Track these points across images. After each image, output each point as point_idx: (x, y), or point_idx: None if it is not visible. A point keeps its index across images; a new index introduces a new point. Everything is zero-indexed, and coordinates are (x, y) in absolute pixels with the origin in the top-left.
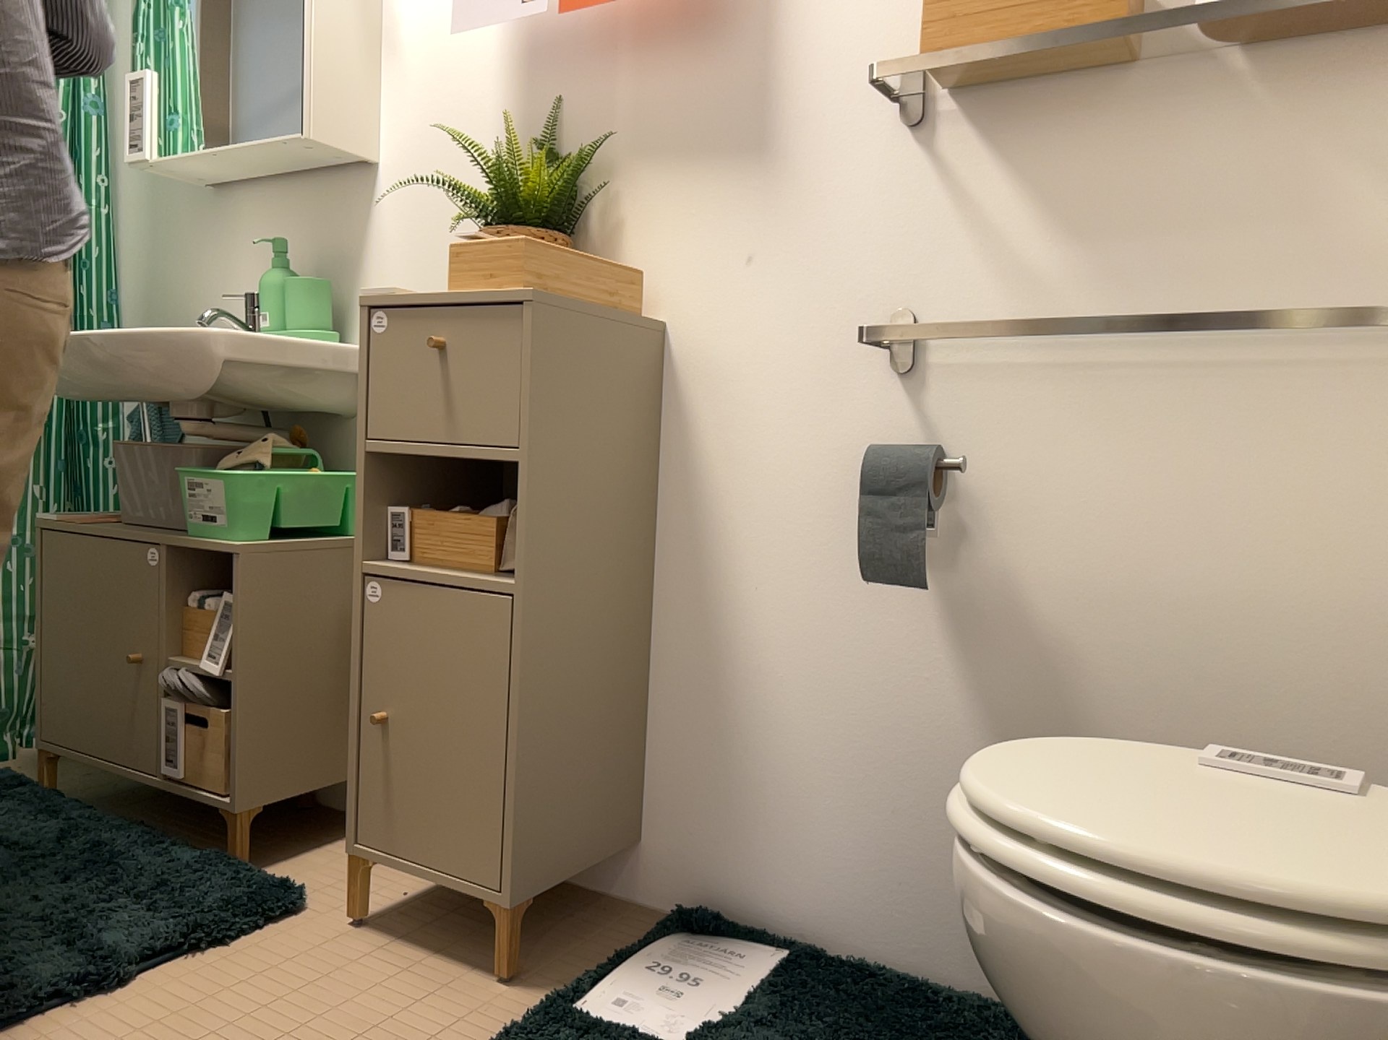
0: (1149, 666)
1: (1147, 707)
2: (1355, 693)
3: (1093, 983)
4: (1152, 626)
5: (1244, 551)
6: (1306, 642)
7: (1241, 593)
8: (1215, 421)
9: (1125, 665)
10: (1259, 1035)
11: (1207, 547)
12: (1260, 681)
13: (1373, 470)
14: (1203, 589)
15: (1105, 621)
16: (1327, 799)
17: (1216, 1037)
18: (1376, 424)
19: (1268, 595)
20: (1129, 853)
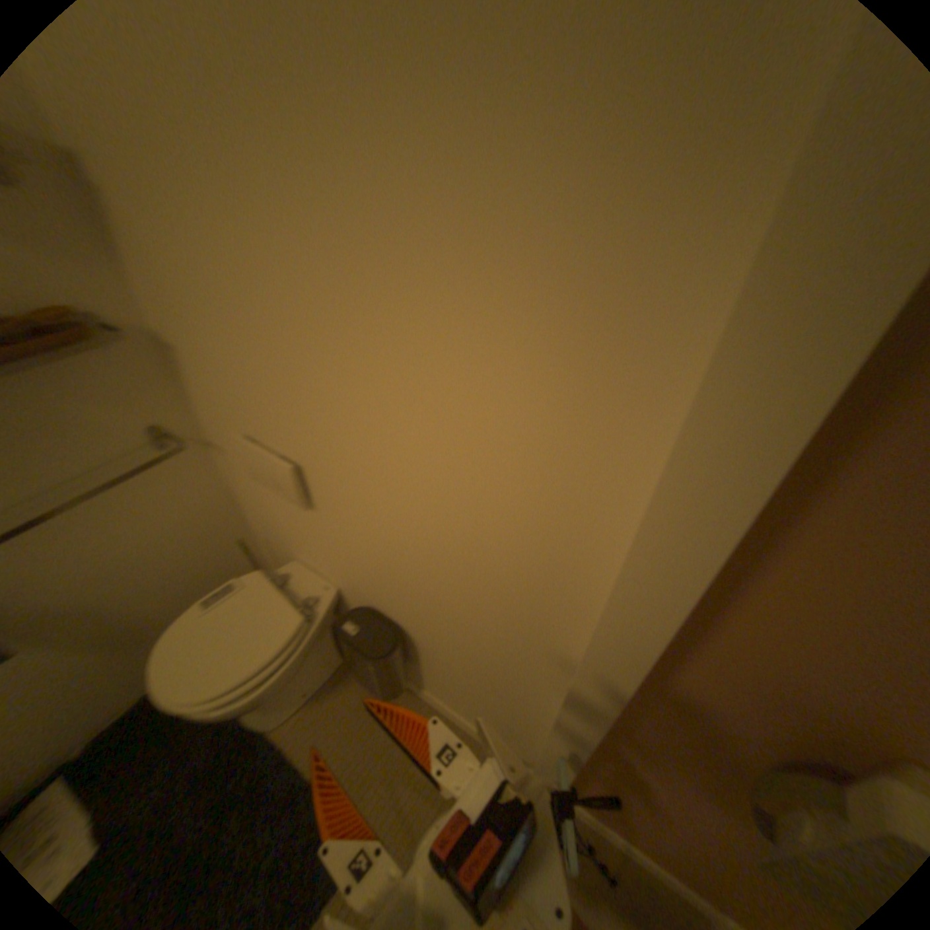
0: (115, 588)
1: (124, 597)
2: (183, 543)
3: (253, 703)
4: (106, 578)
5: (122, 537)
6: (161, 544)
7: (131, 548)
8: (77, 510)
9: (106, 595)
10: (287, 672)
11: (108, 546)
12: (155, 562)
13: (148, 491)
14: (117, 556)
15: (86, 591)
16: (235, 601)
17: (281, 681)
18: (140, 479)
19: (140, 542)
20: (240, 678)
